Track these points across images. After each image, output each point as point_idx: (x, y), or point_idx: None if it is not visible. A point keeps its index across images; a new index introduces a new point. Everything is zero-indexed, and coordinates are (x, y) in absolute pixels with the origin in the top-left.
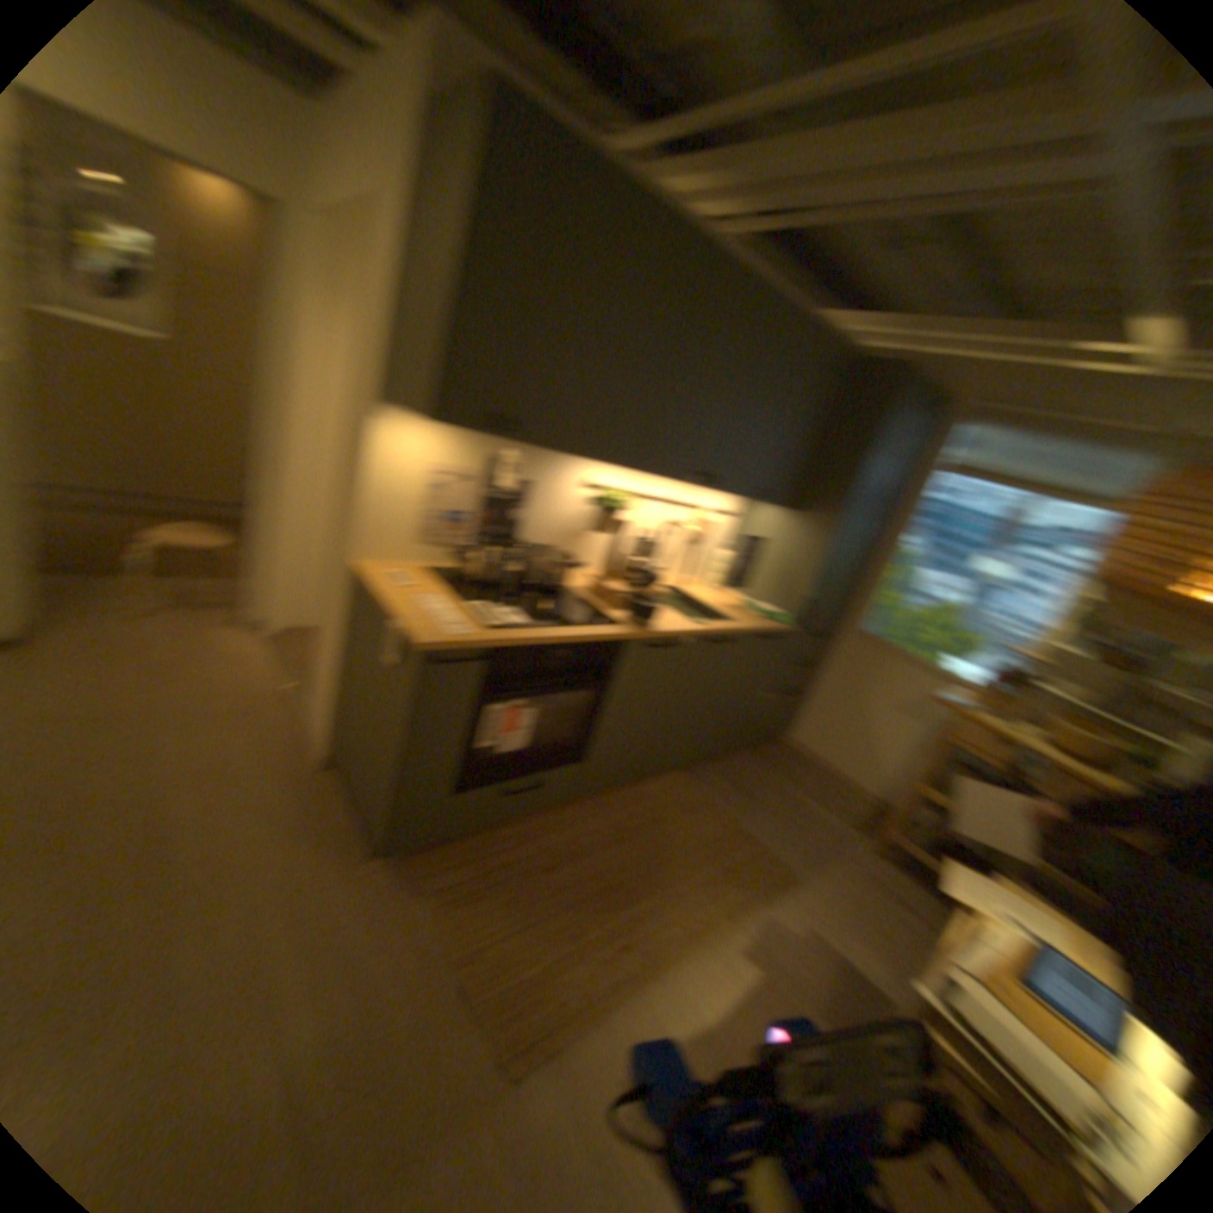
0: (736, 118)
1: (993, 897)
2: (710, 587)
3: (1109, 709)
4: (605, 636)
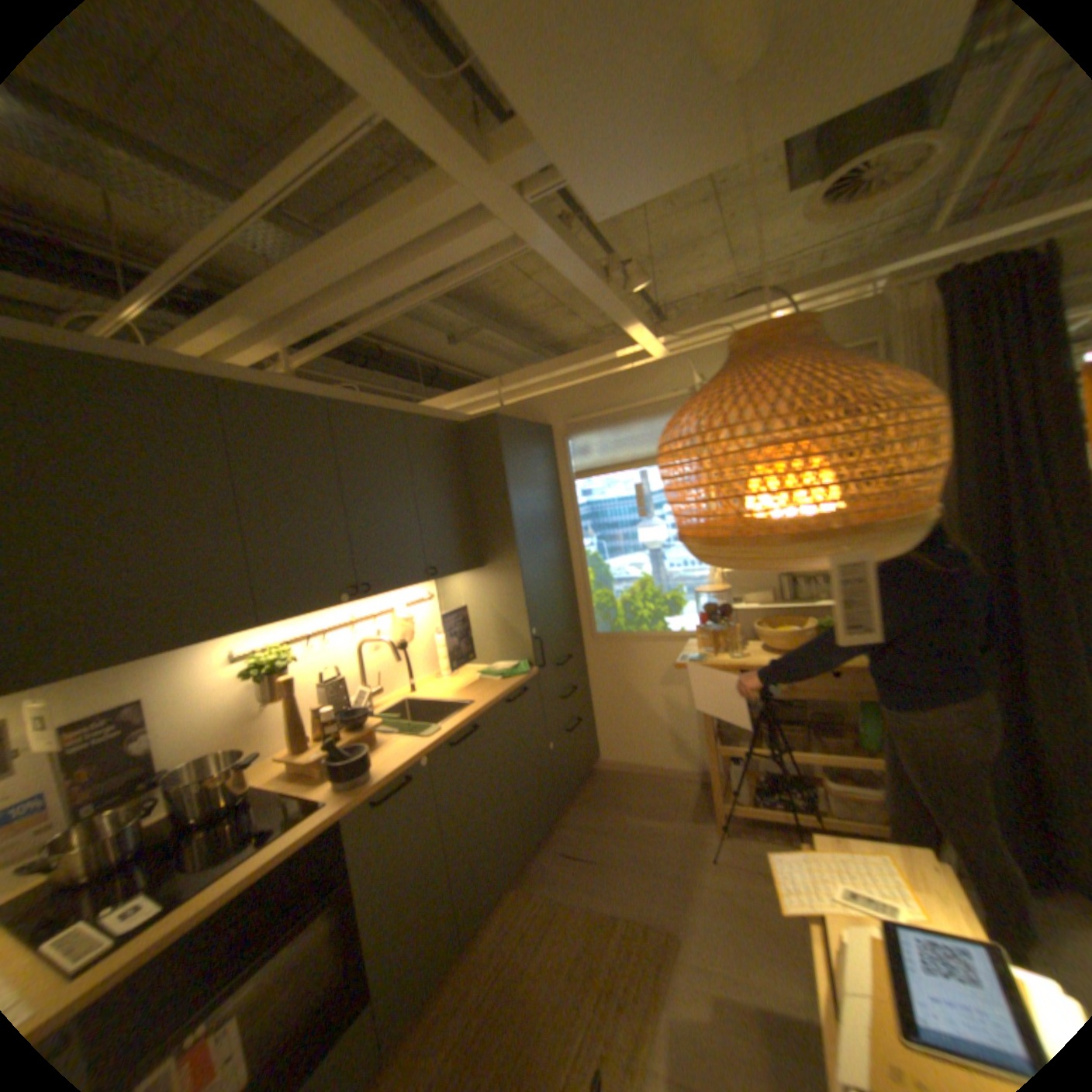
0: (178, 274)
1: (816, 873)
2: (440, 677)
3: (784, 598)
4: (293, 844)
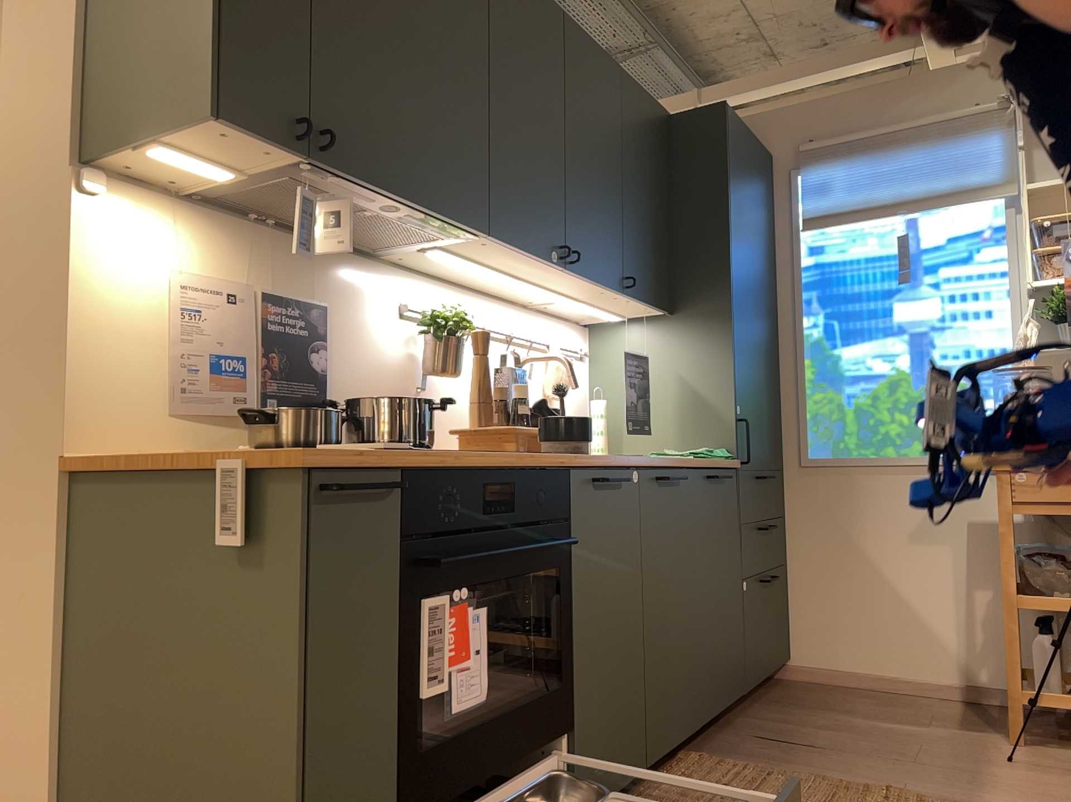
0: None
1: None
2: None
3: None
4: (536, 462)
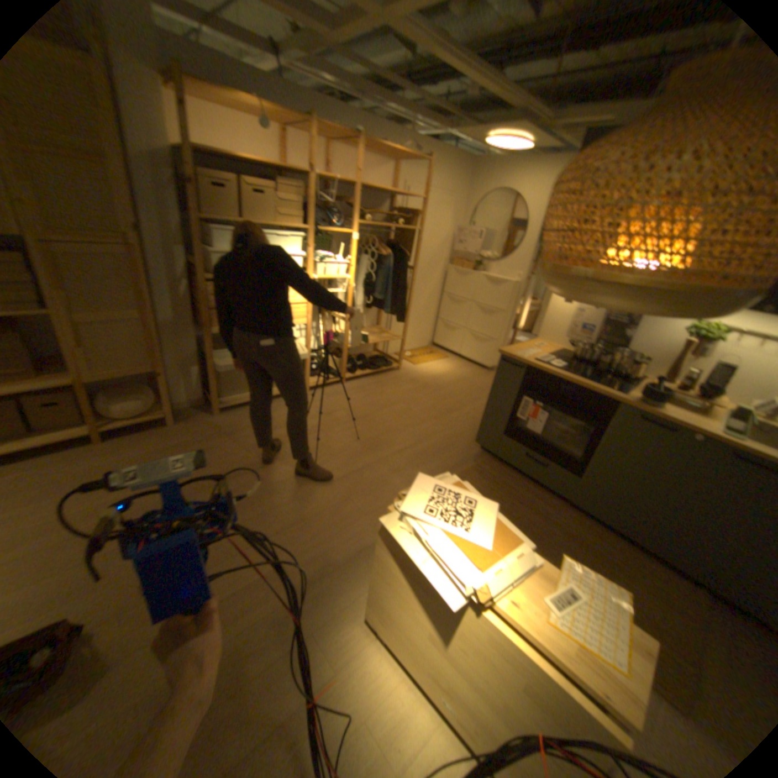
0: None
1: (605, 602)
2: None
3: None
4: (597, 389)
